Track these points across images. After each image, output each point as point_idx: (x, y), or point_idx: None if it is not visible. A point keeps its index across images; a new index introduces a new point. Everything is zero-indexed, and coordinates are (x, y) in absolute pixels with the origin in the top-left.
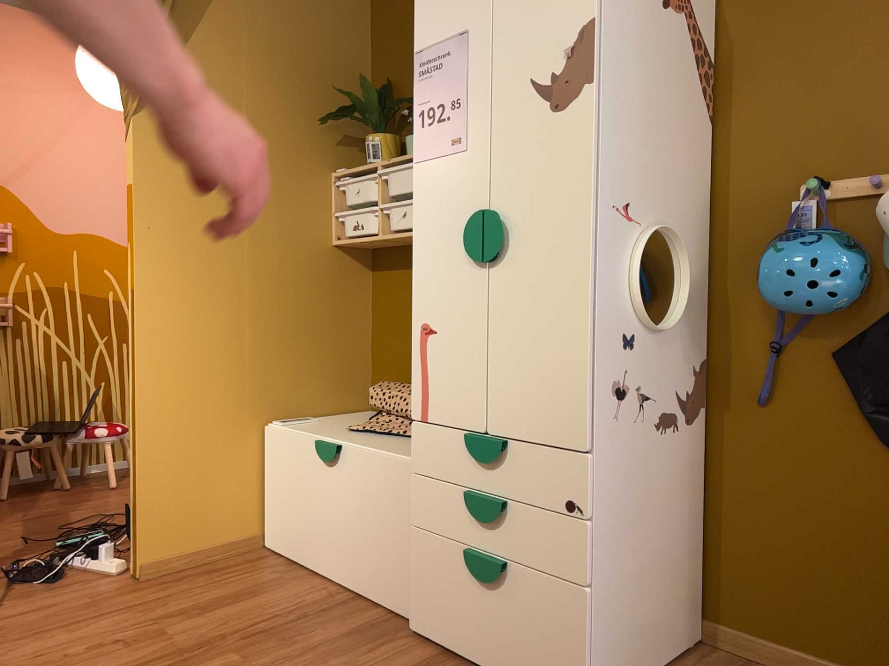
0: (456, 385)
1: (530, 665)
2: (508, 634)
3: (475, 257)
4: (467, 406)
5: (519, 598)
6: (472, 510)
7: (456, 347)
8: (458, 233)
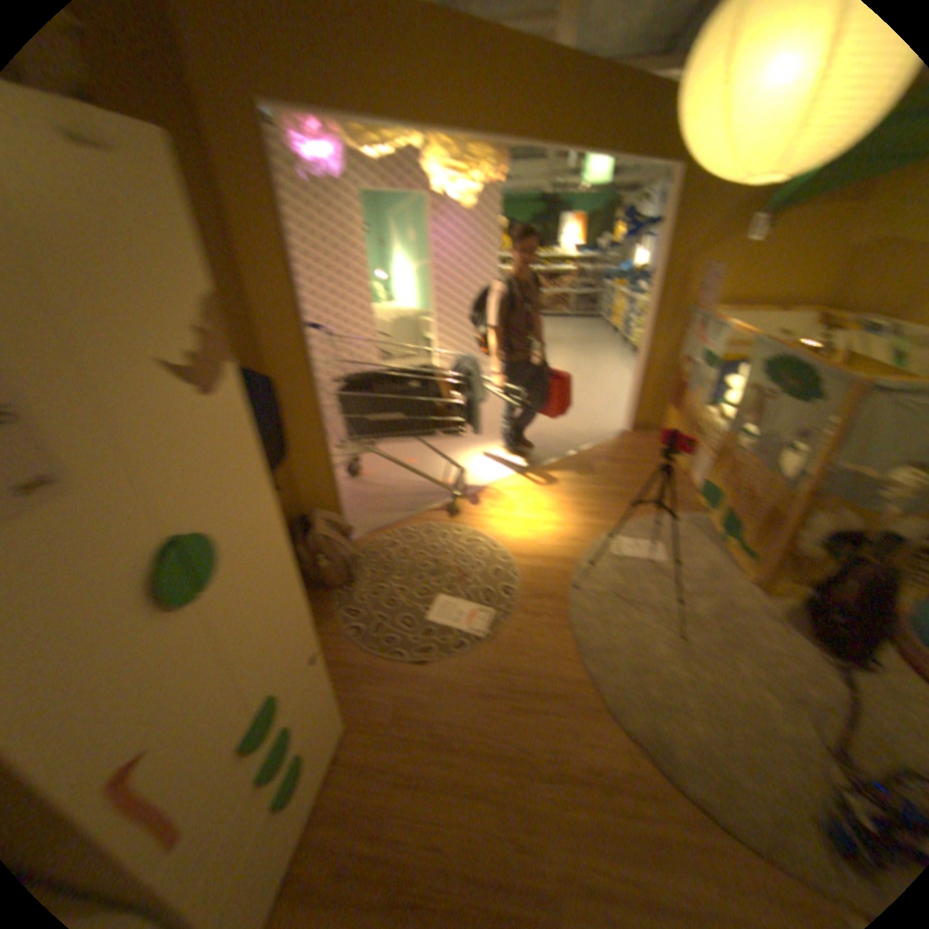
0: (206, 744)
1: (321, 767)
2: (307, 783)
3: (173, 607)
4: (227, 736)
5: (306, 756)
6: (261, 786)
7: (189, 716)
8: (124, 610)
